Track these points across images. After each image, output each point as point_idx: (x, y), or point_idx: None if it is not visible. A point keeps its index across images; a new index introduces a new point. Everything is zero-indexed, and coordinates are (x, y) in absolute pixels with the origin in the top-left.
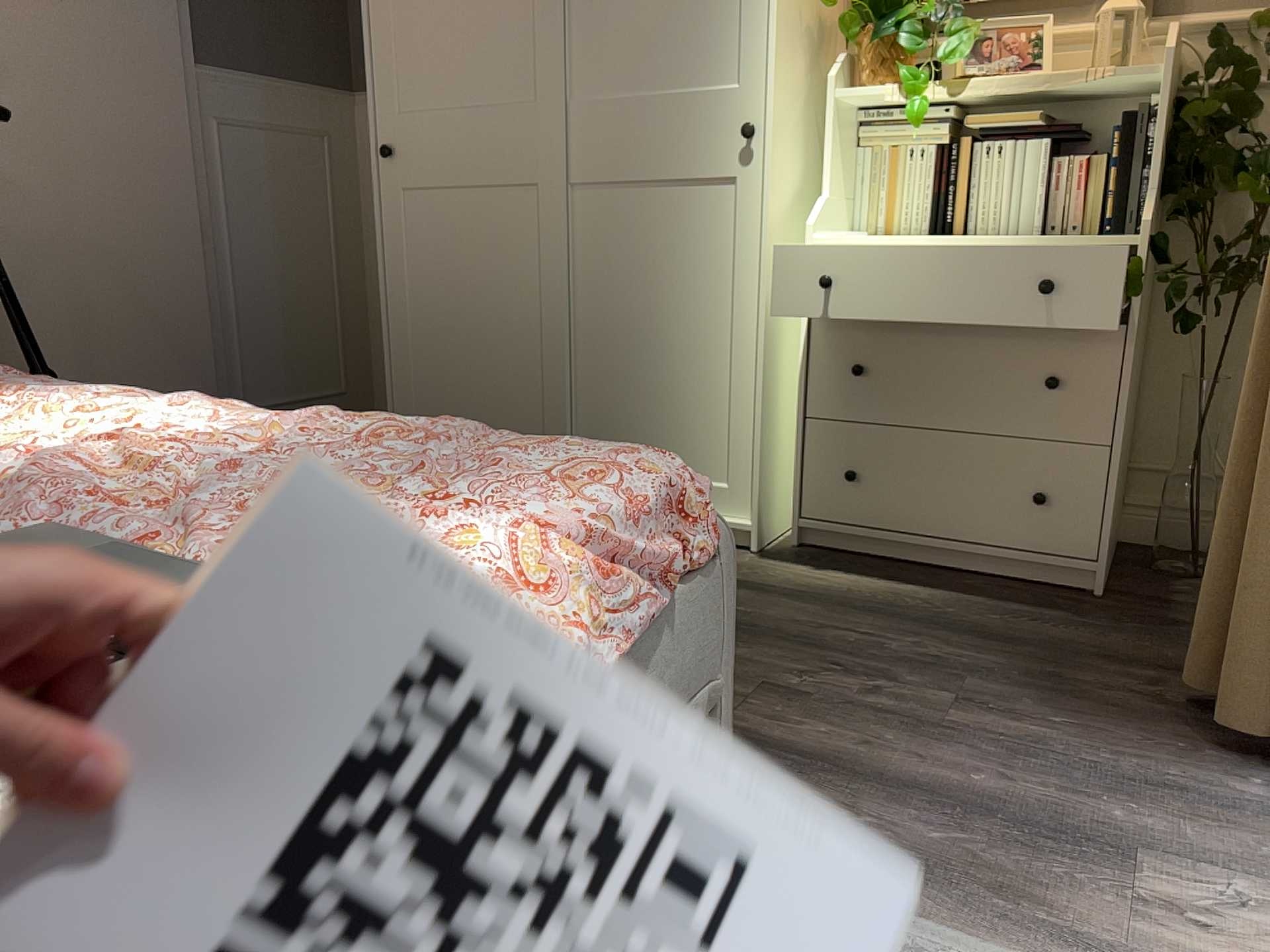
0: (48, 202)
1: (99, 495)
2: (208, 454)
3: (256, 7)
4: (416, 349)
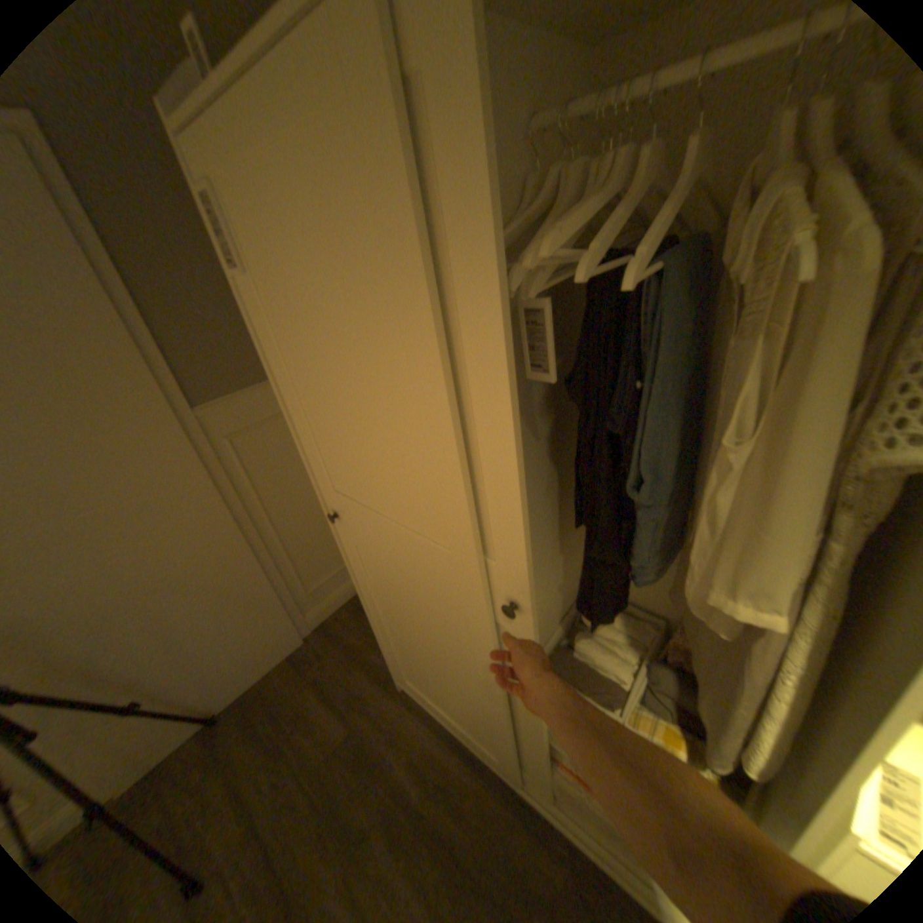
0: (90, 583)
1: None
2: None
3: (232, 333)
4: (391, 636)
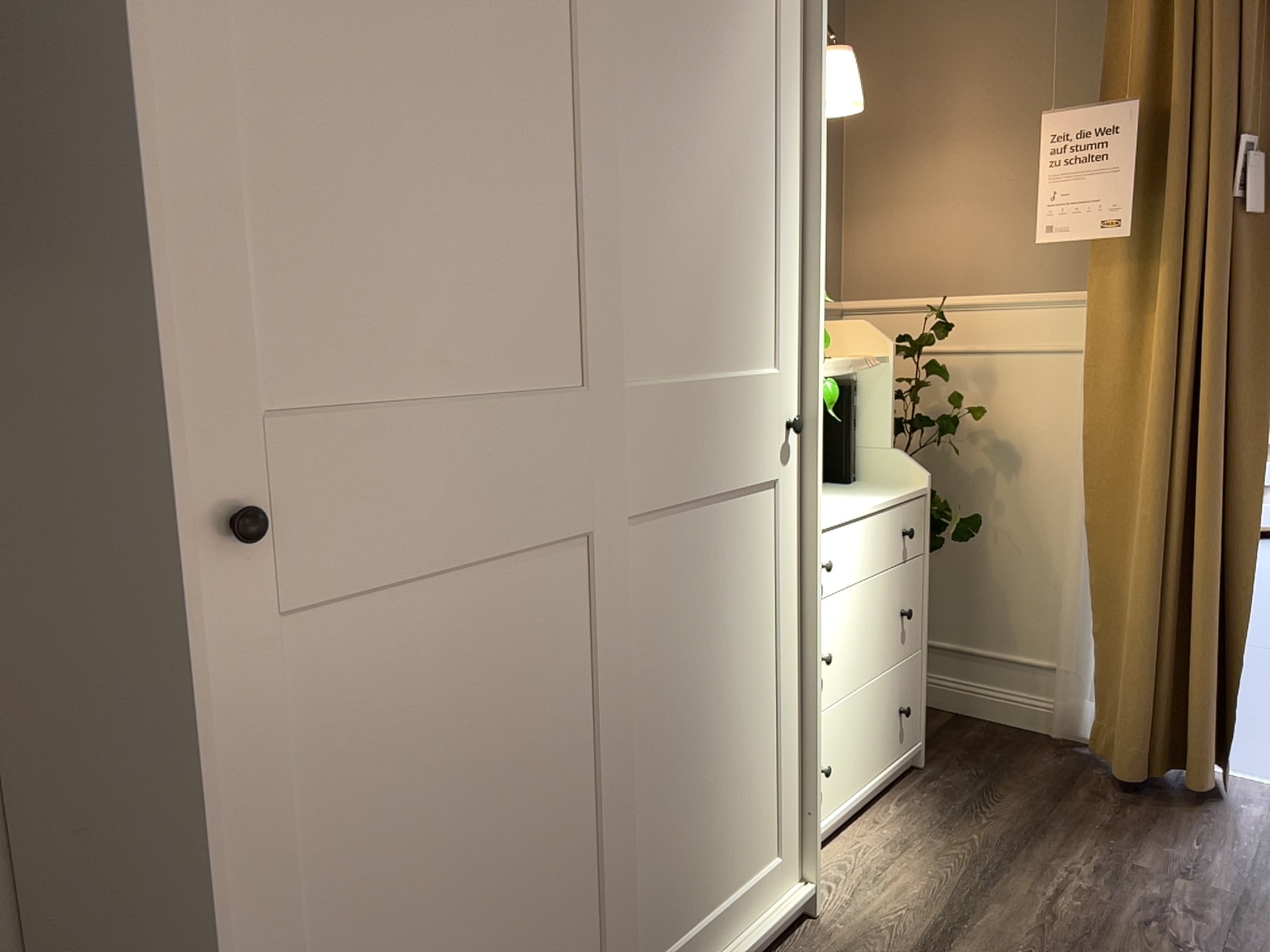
0: None
1: None
2: None
3: None
4: None
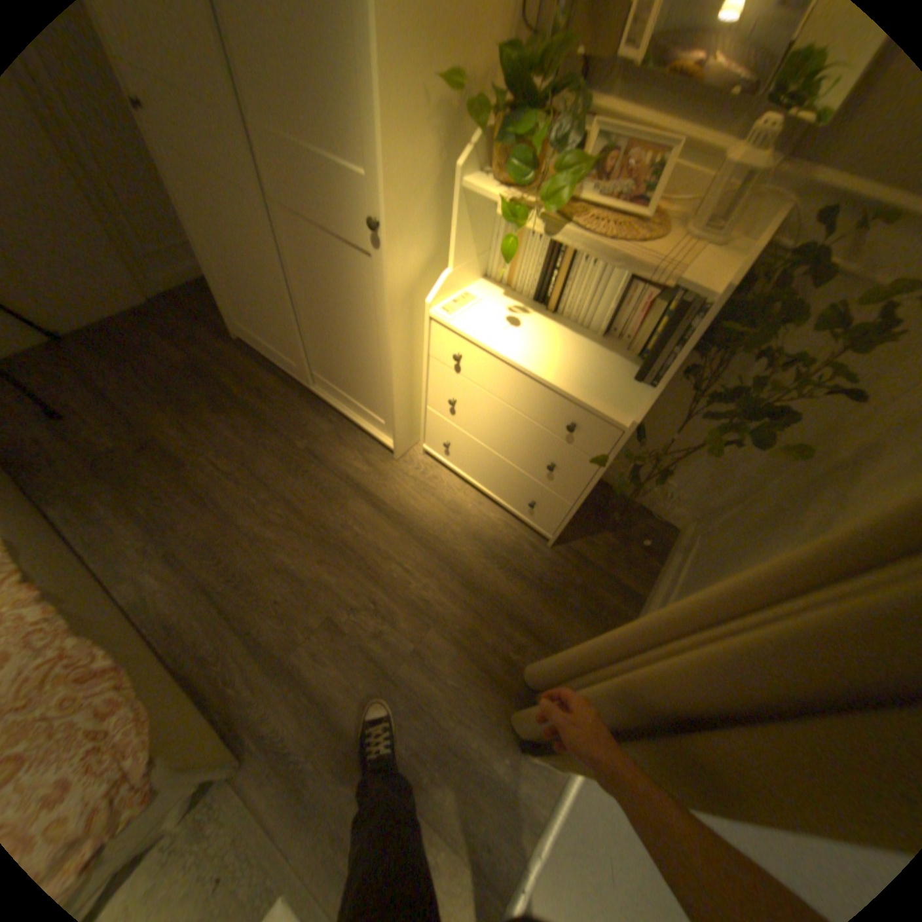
0: None
1: None
2: None
3: None
4: (216, 269)
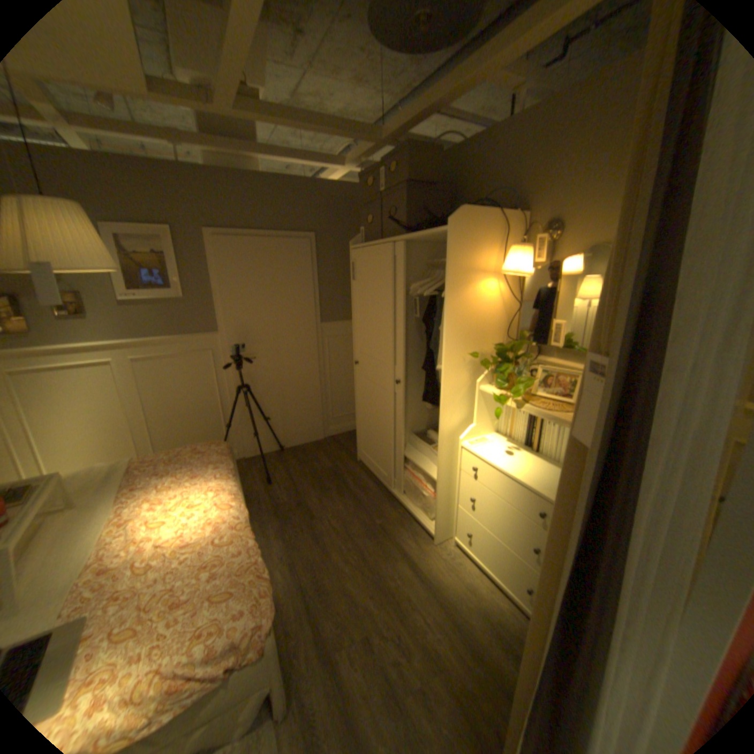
0: (273, 370)
1: (133, 577)
2: (174, 556)
3: (341, 301)
4: (362, 422)
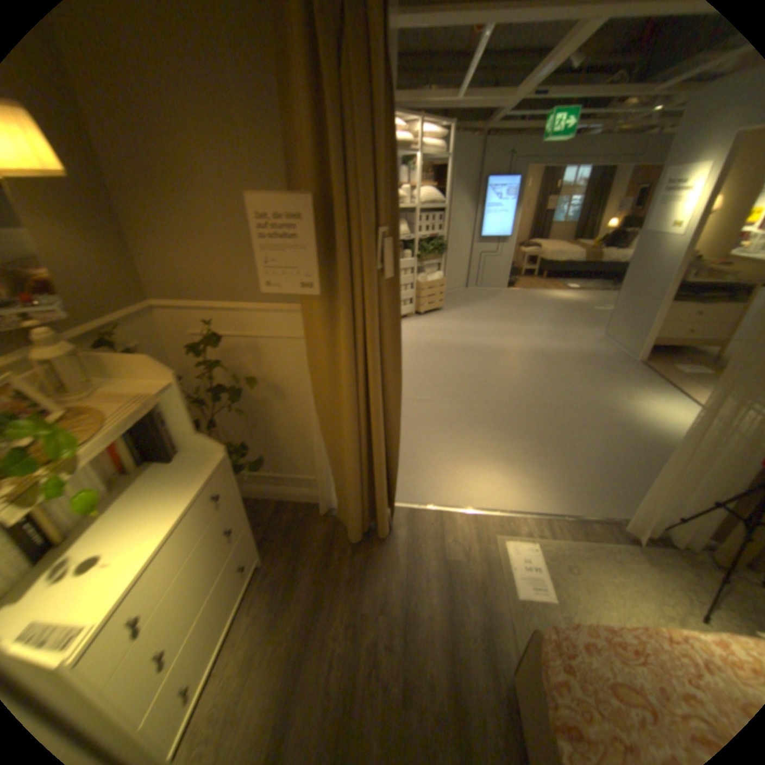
0: None
1: None
2: None
3: None
4: None
